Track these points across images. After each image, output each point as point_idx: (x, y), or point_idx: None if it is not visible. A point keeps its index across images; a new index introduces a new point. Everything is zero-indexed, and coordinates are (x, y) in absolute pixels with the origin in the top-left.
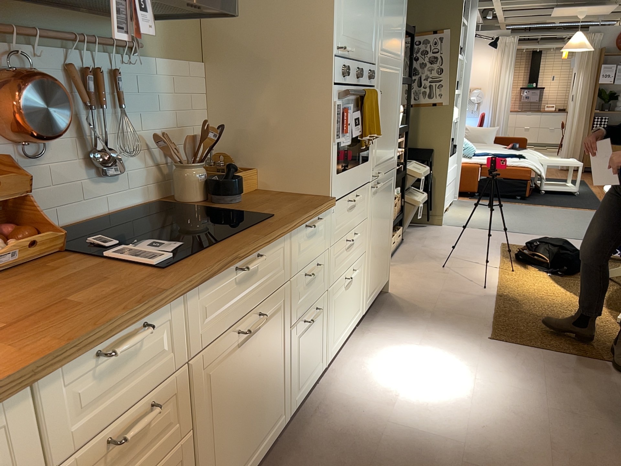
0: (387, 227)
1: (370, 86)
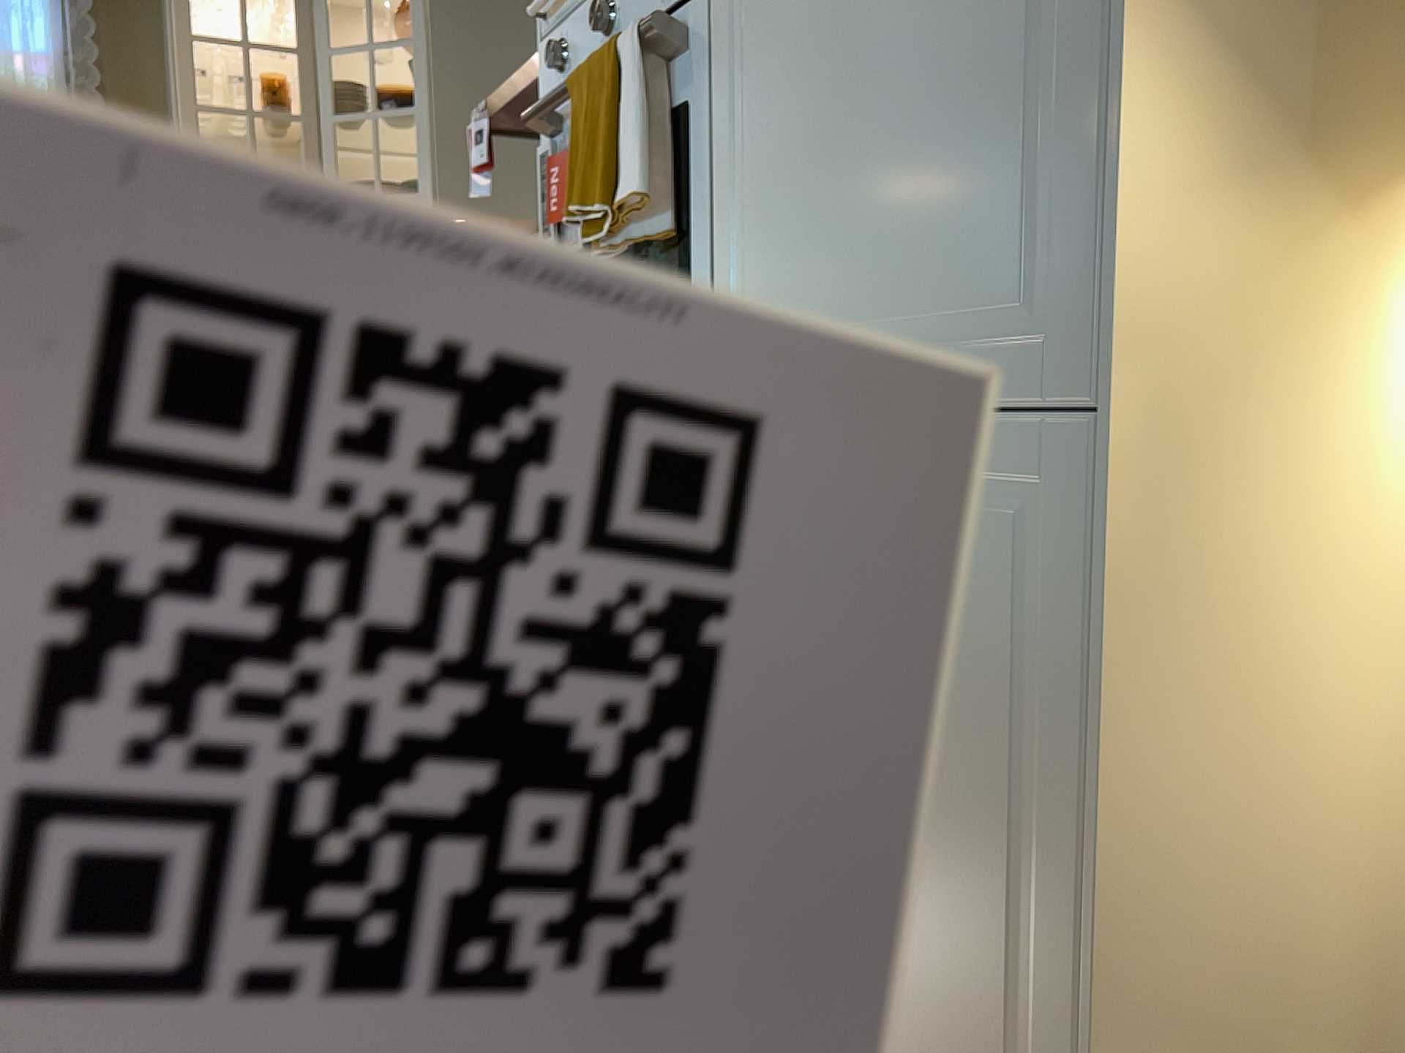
0: (963, 835)
1: (685, 3)
